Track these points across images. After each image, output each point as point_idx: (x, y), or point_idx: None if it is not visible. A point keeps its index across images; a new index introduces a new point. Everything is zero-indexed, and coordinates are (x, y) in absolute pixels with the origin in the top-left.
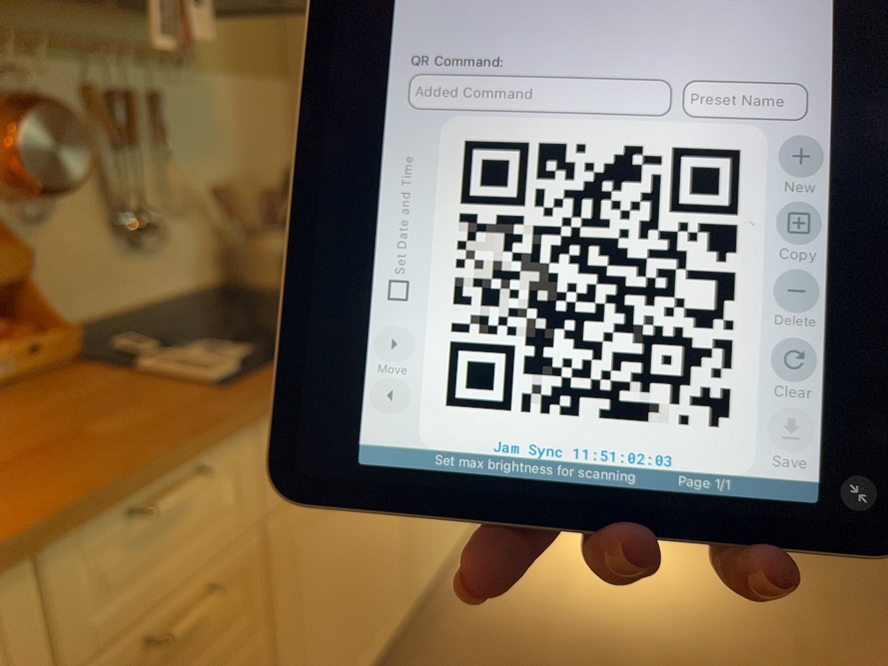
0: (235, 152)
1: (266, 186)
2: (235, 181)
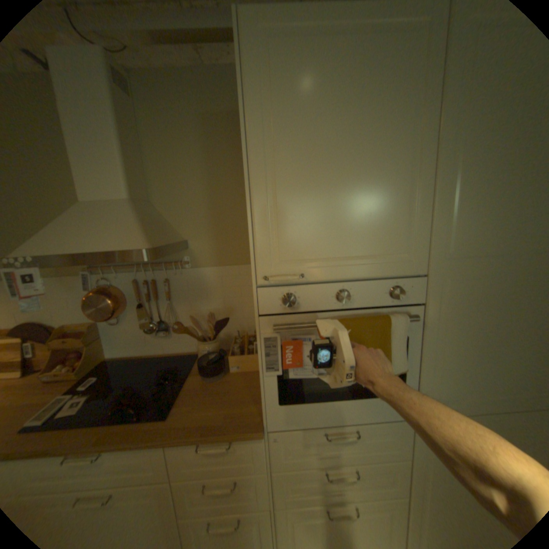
0: (217, 298)
1: (240, 313)
2: (217, 311)
